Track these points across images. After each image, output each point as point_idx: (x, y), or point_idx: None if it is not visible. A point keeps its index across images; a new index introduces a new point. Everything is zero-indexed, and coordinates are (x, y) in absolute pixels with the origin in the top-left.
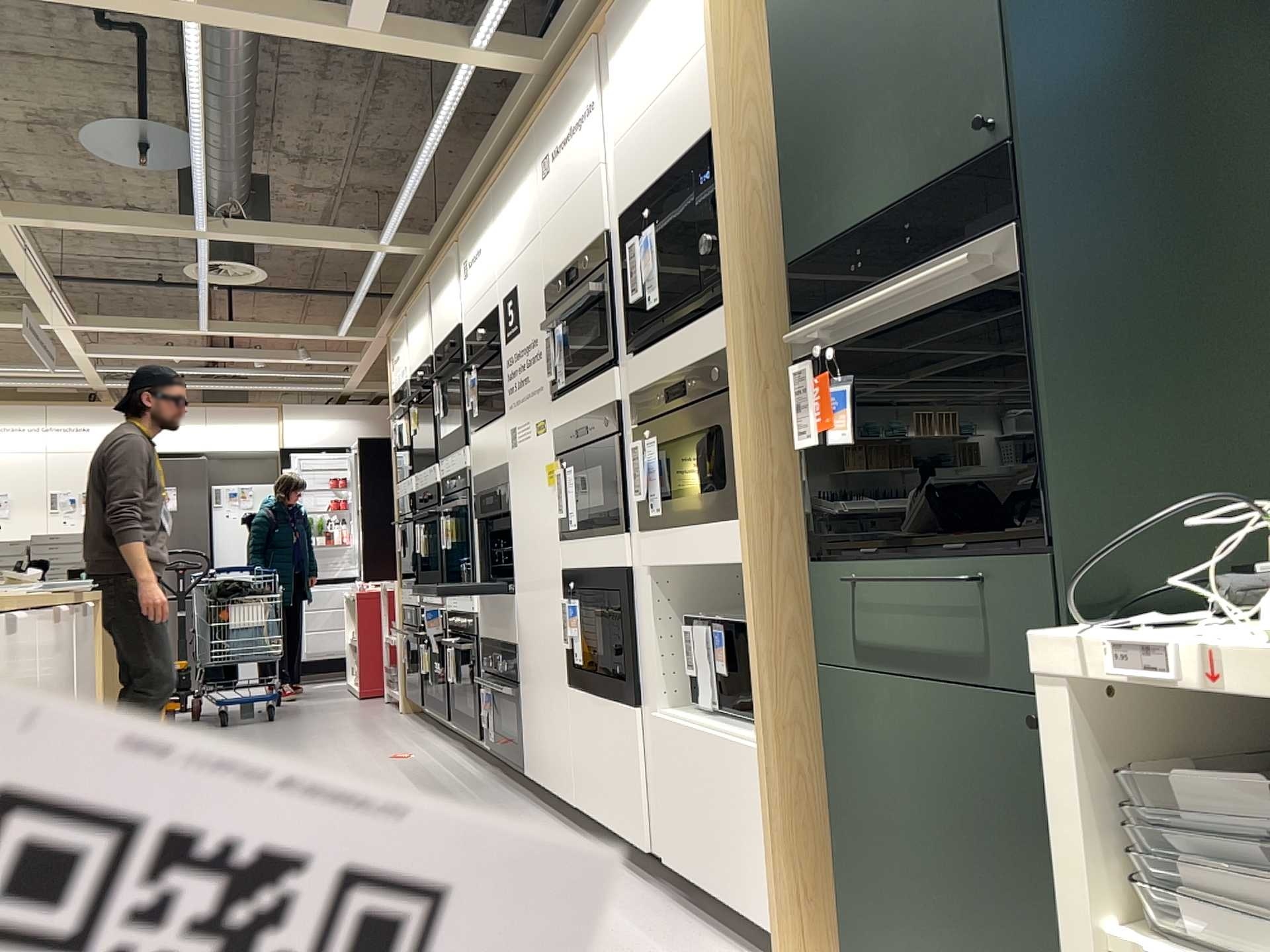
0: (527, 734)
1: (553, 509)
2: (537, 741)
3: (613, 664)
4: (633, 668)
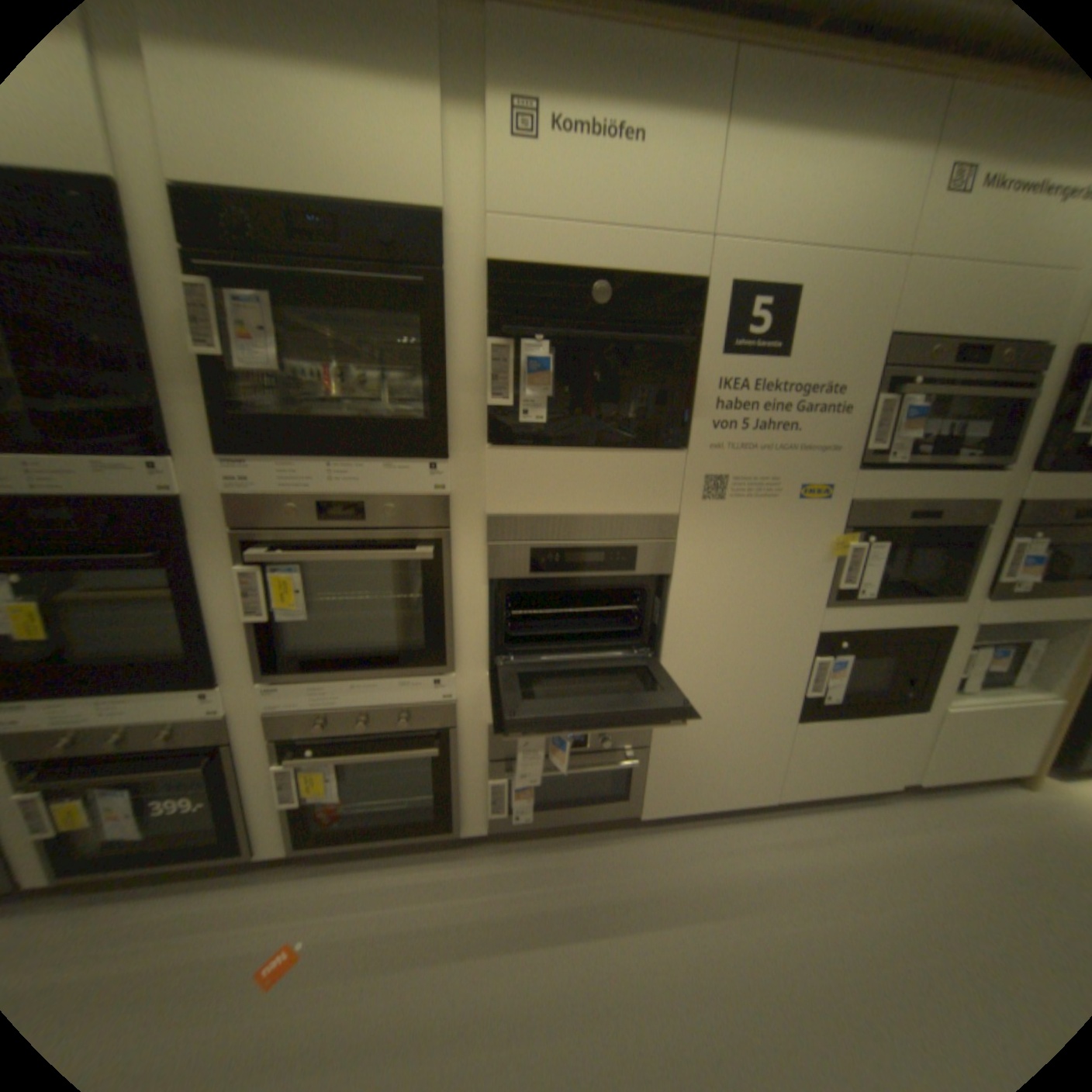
0: (652, 786)
1: (820, 578)
2: (692, 784)
3: (899, 693)
4: (933, 690)
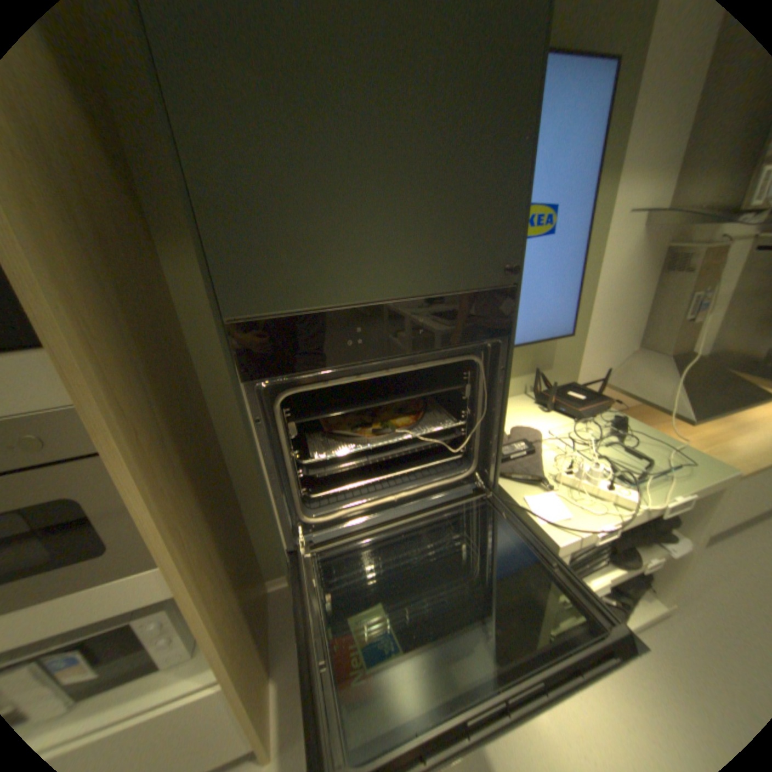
0: None
1: None
2: None
3: None
4: None
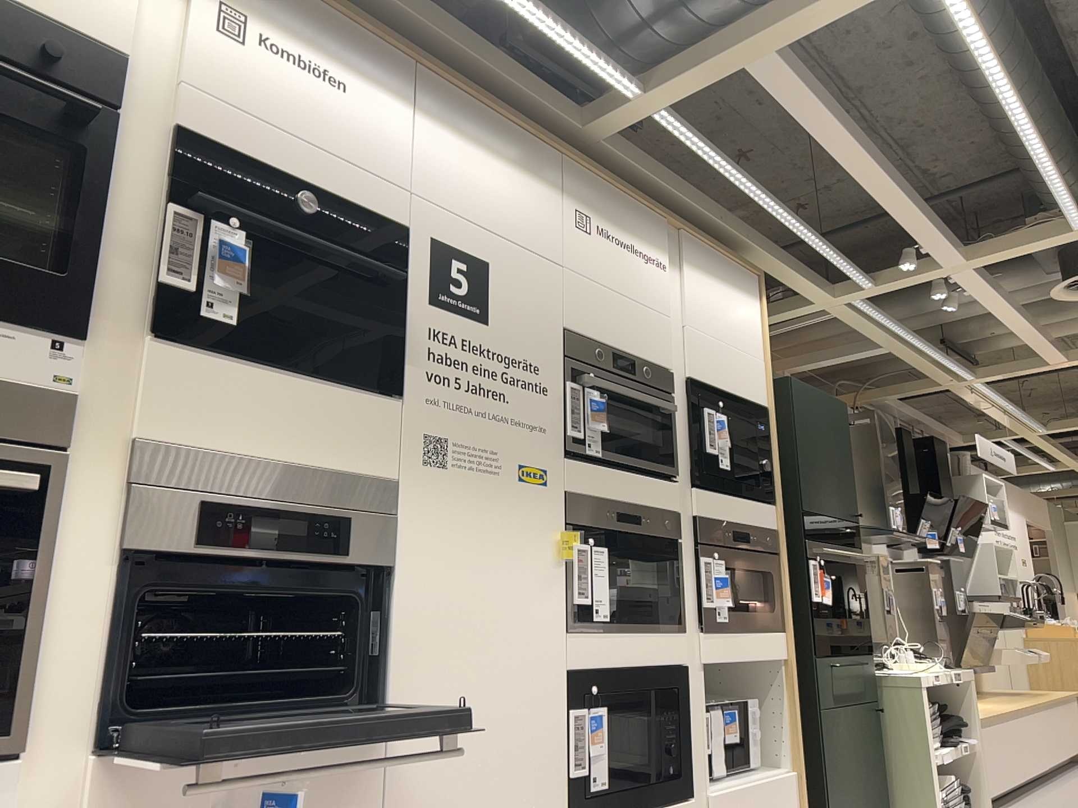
0: None
1: (554, 589)
2: None
3: (660, 766)
4: (688, 760)
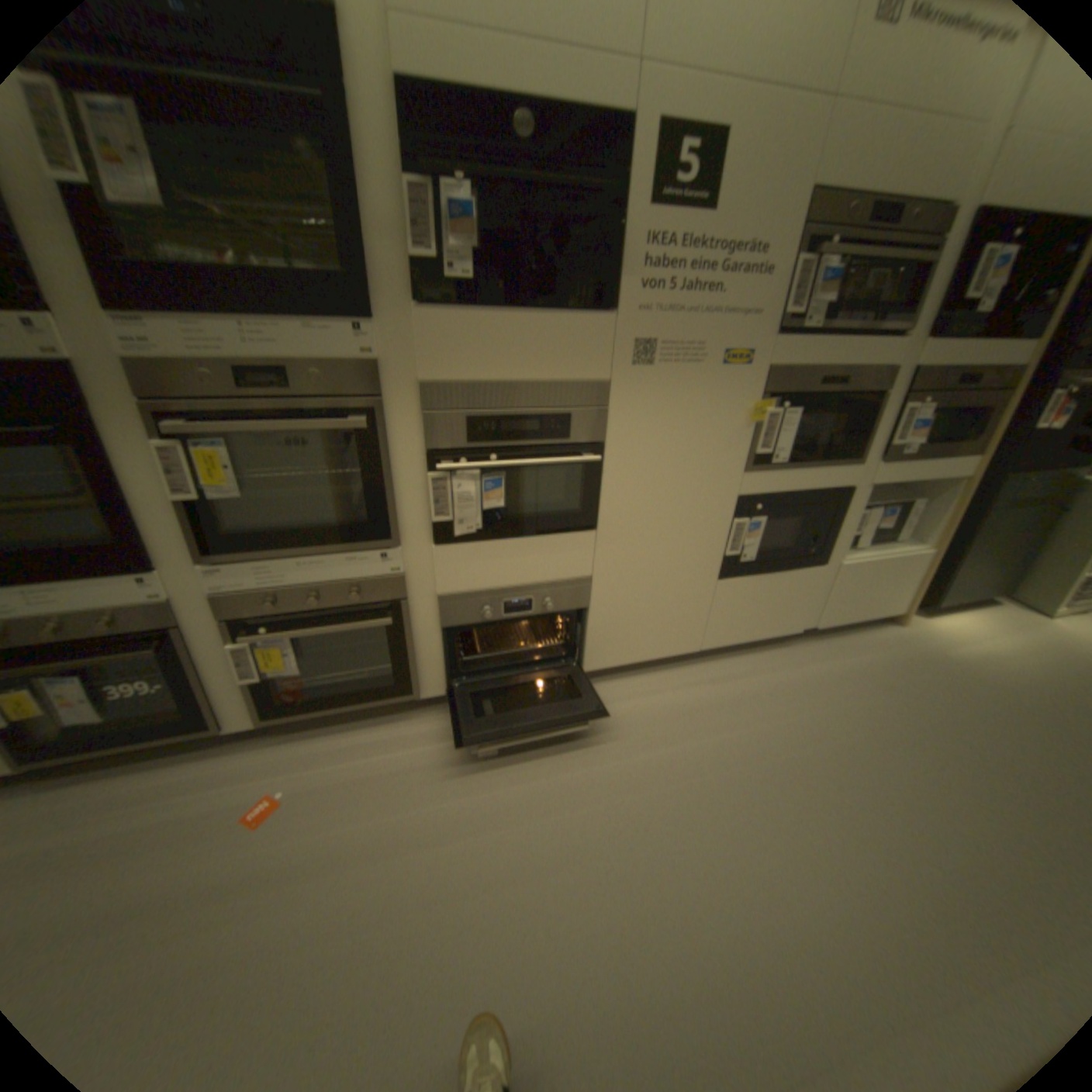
0: (591, 642)
1: (738, 444)
2: (626, 637)
3: (803, 548)
4: (830, 545)
